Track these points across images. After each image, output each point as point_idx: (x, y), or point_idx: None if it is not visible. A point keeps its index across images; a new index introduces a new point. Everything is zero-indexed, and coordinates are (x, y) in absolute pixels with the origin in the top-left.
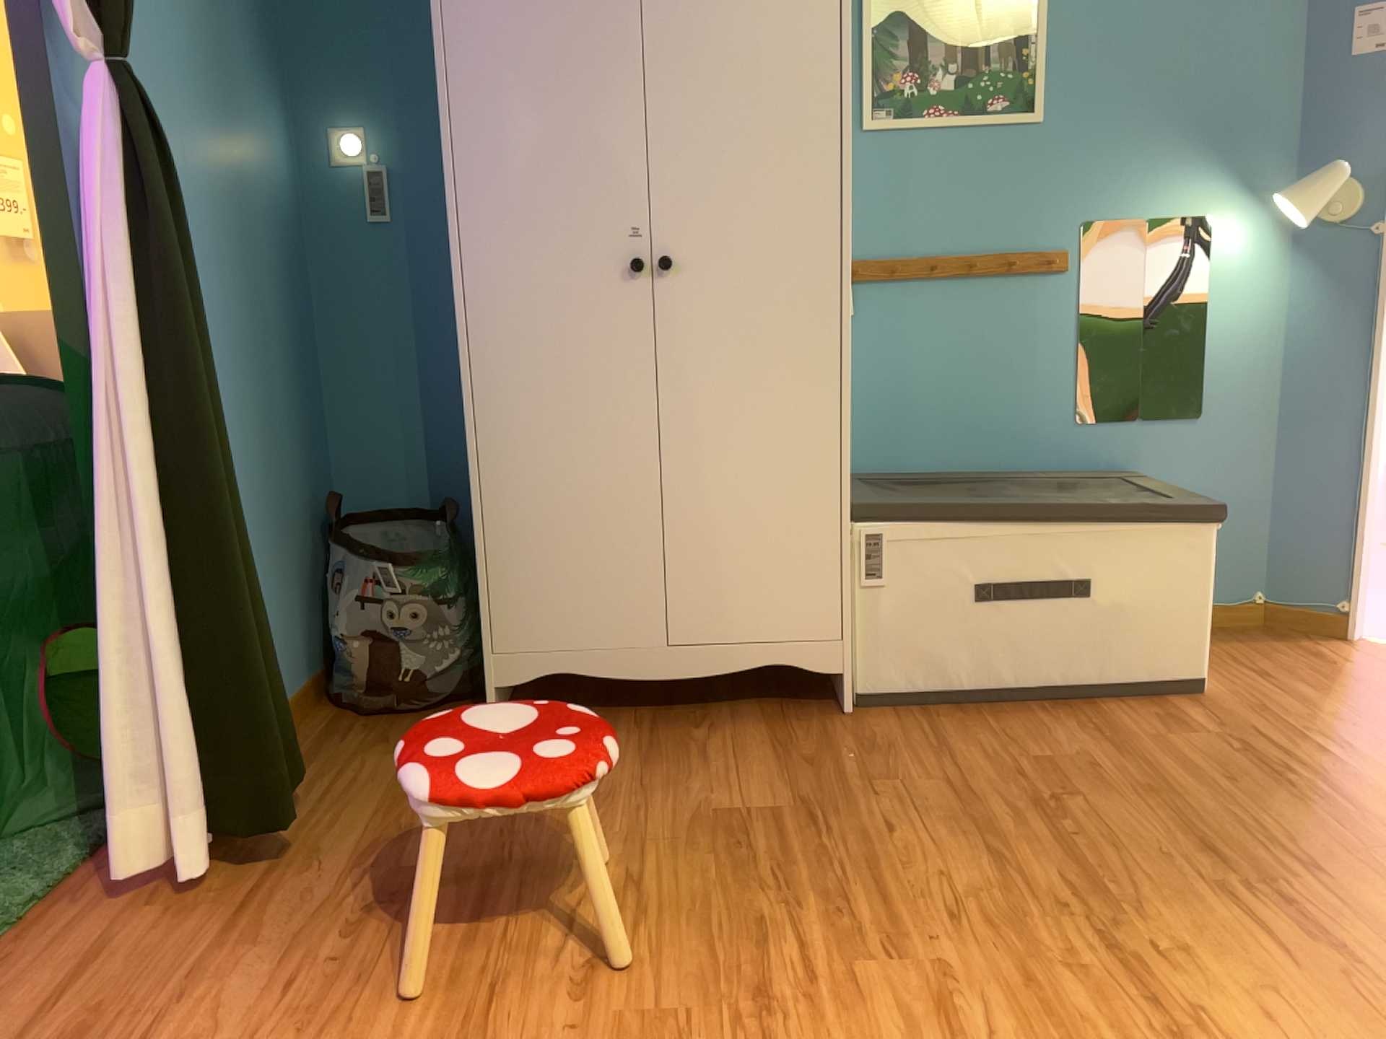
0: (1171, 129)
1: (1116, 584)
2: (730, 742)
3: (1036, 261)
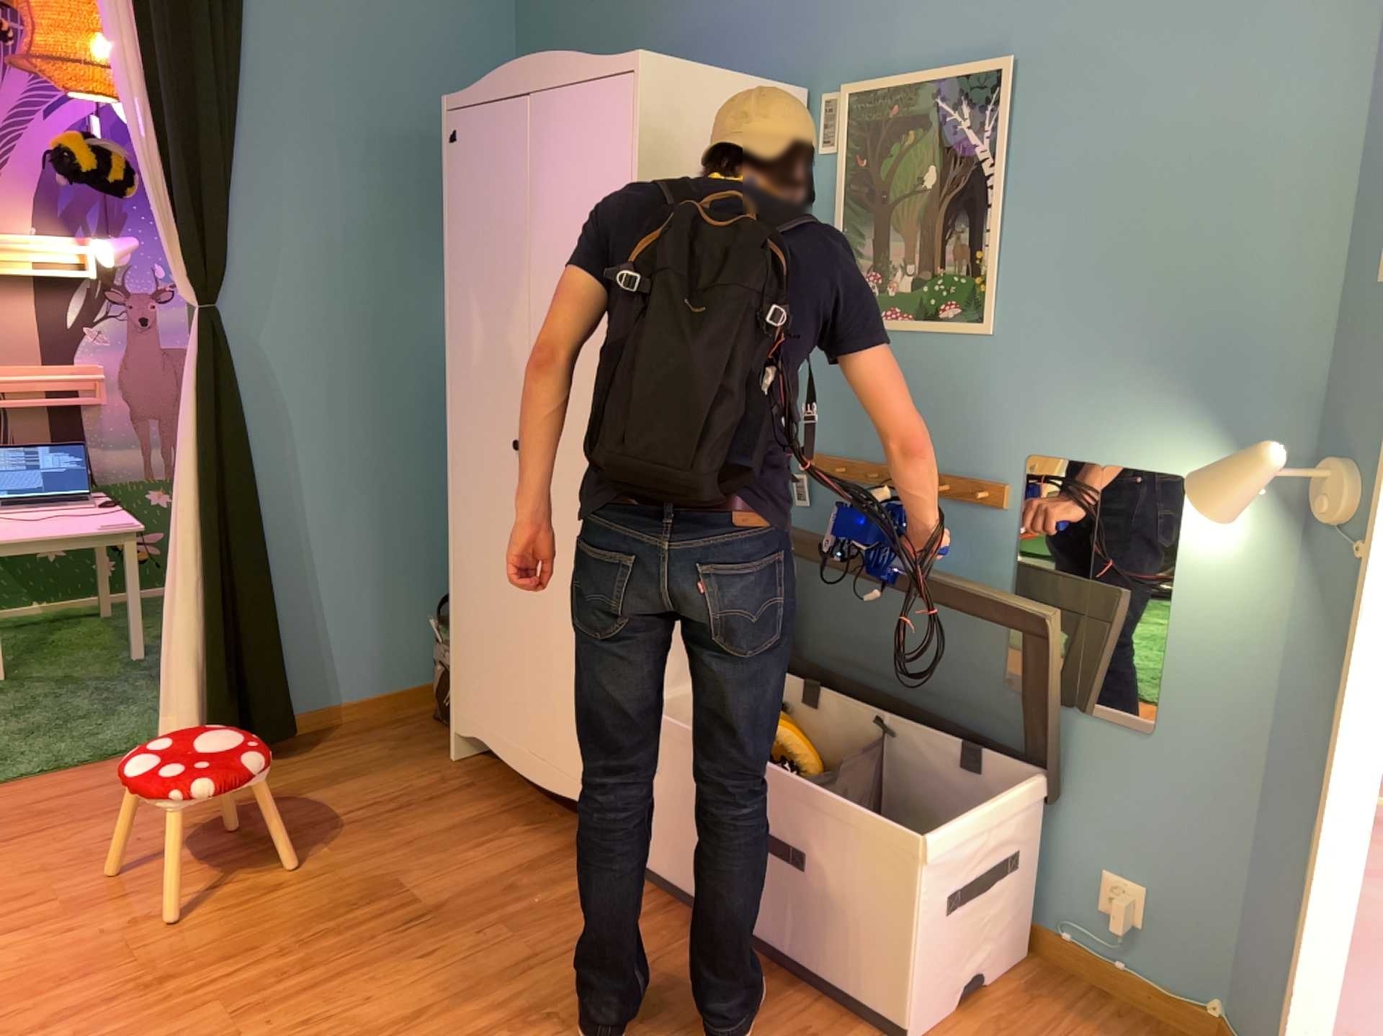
0: (1140, 357)
1: (835, 872)
2: (518, 847)
3: (971, 489)
